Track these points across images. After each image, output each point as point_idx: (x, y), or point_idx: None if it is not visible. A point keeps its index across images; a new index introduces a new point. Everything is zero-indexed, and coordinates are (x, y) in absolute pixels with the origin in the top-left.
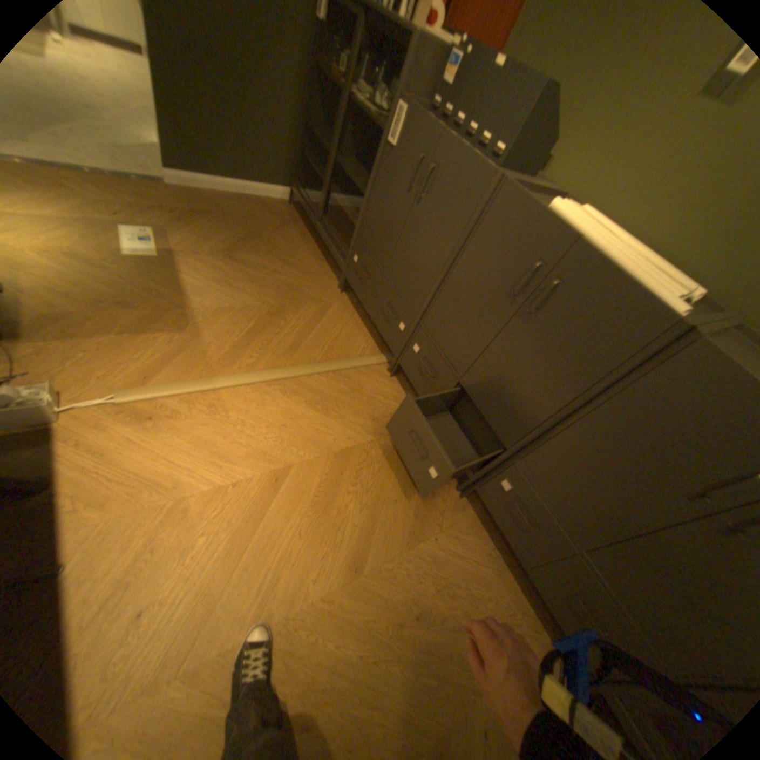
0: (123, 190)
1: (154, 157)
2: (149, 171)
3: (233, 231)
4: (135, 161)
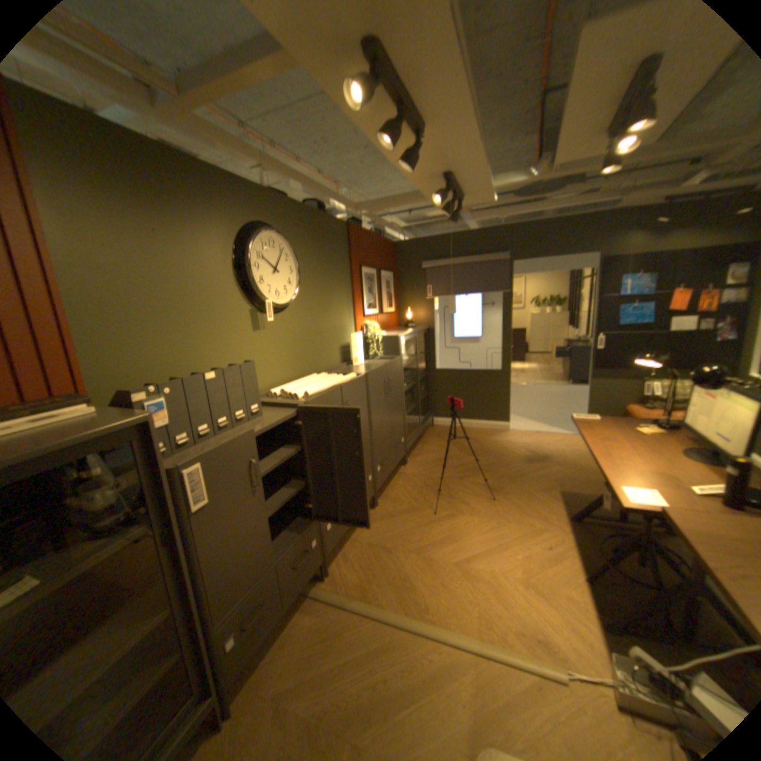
0: None
1: None
2: None
3: None
4: None
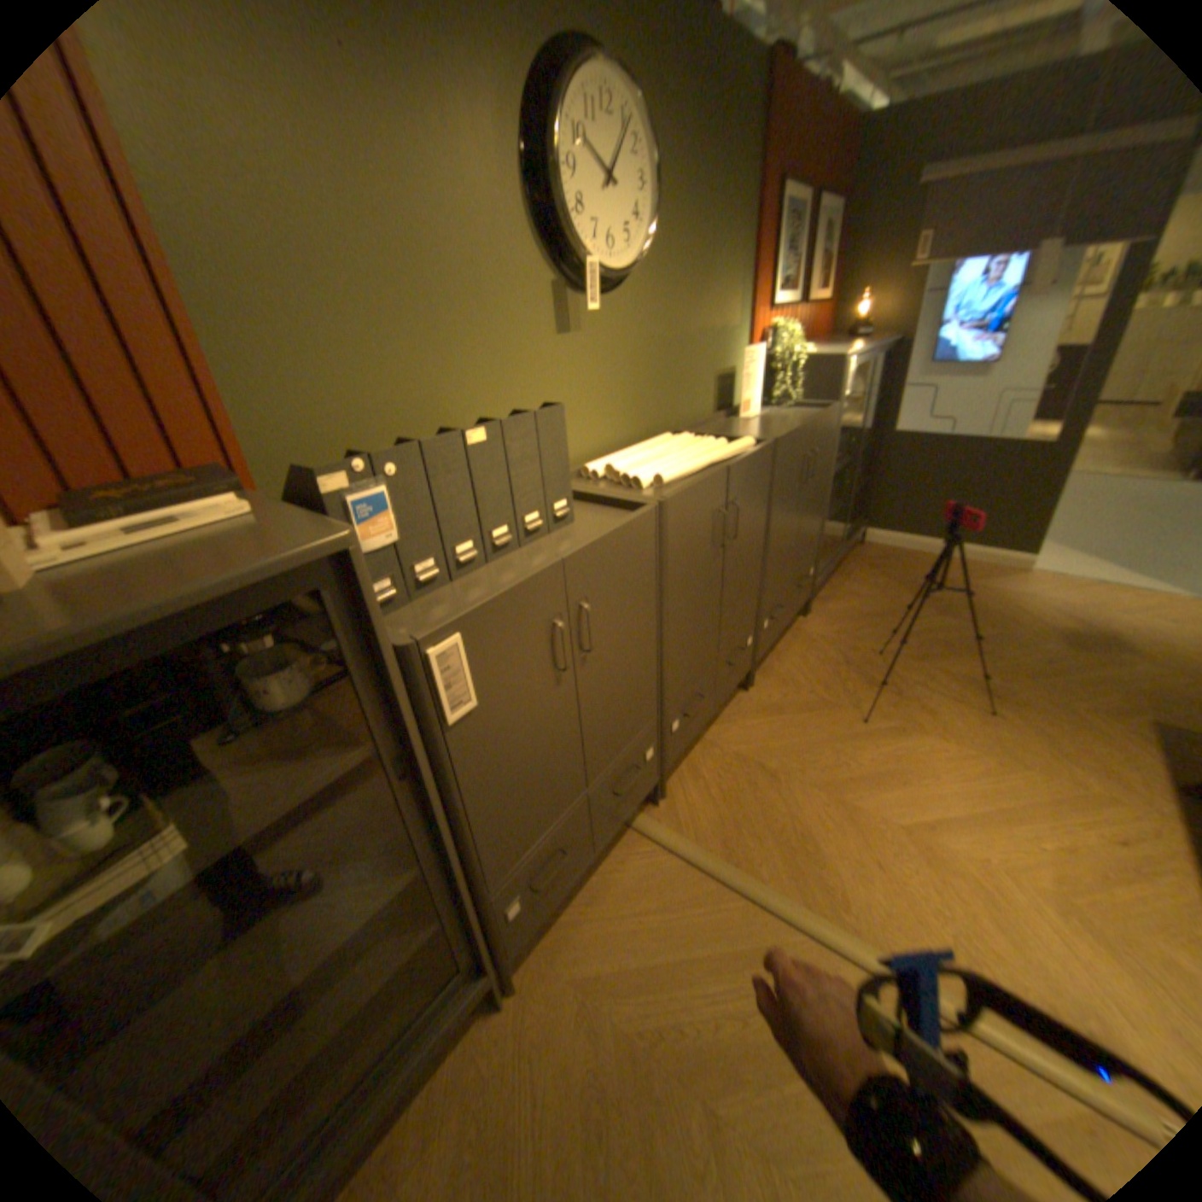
0: None
1: None
2: None
3: None
4: None
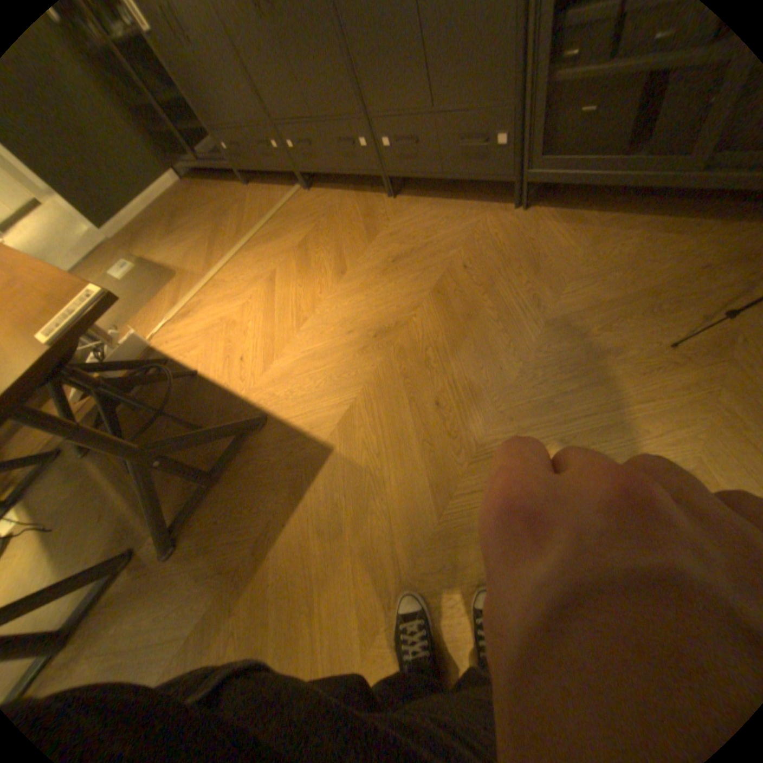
0: (95, 260)
1: (94, 235)
2: (97, 242)
3: (162, 221)
4: (88, 245)
